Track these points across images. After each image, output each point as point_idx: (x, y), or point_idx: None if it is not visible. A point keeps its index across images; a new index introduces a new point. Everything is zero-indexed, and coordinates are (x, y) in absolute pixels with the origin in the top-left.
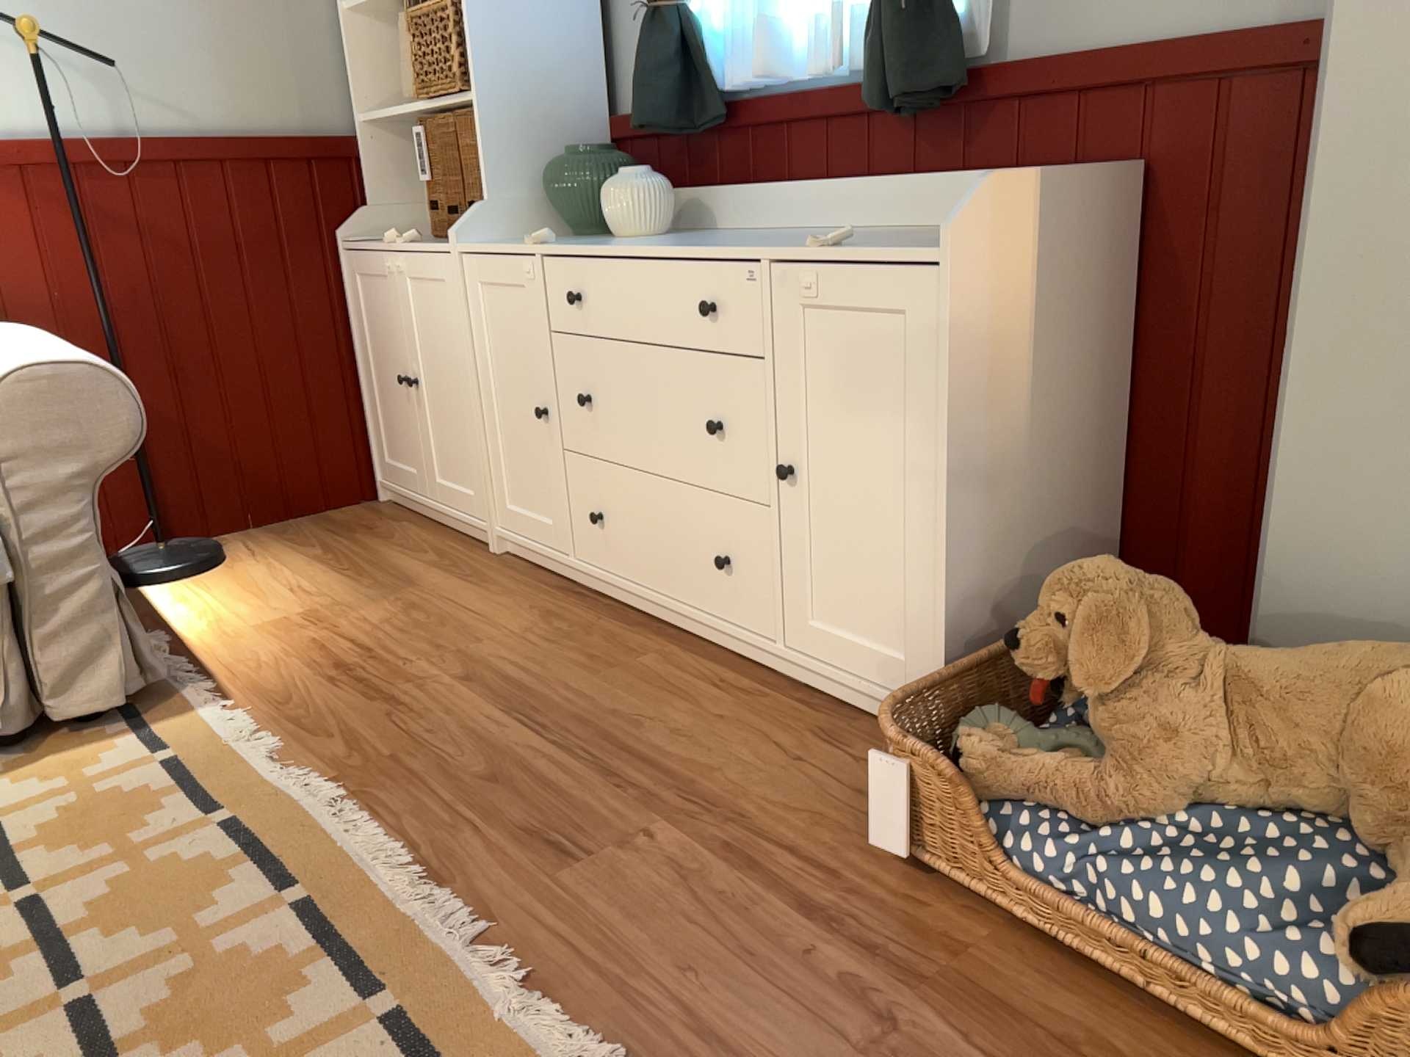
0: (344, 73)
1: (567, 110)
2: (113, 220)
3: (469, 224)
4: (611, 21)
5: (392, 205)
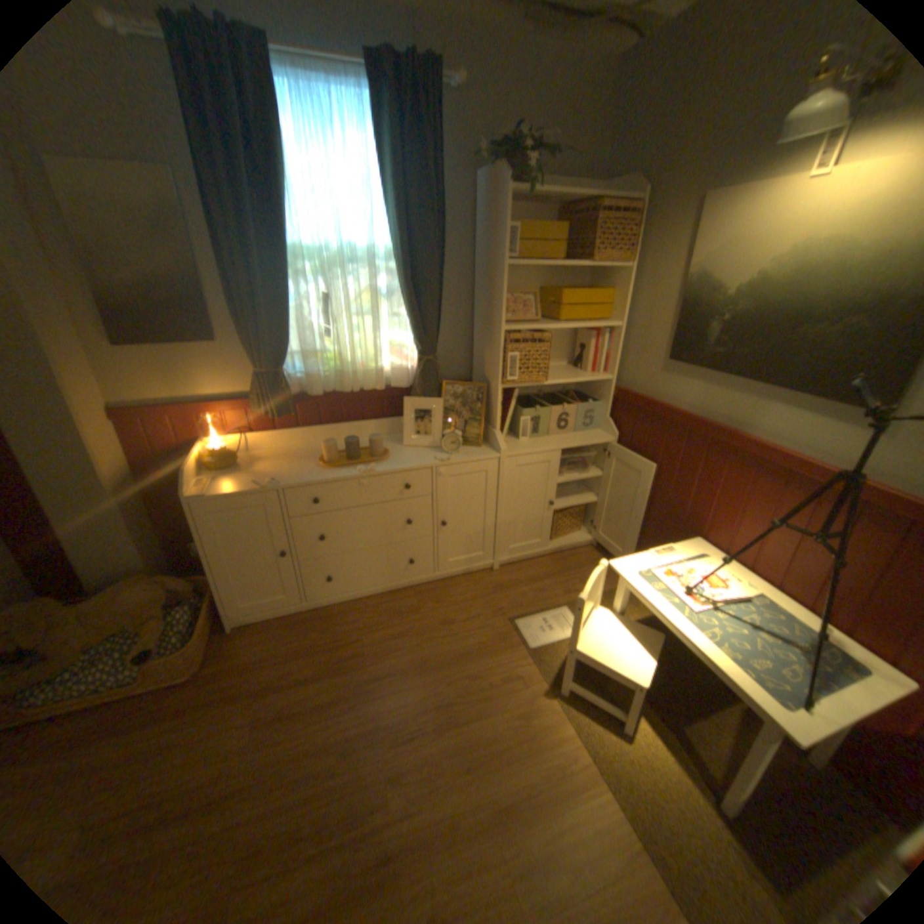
0: None
1: None
2: None
3: None
4: None
5: None
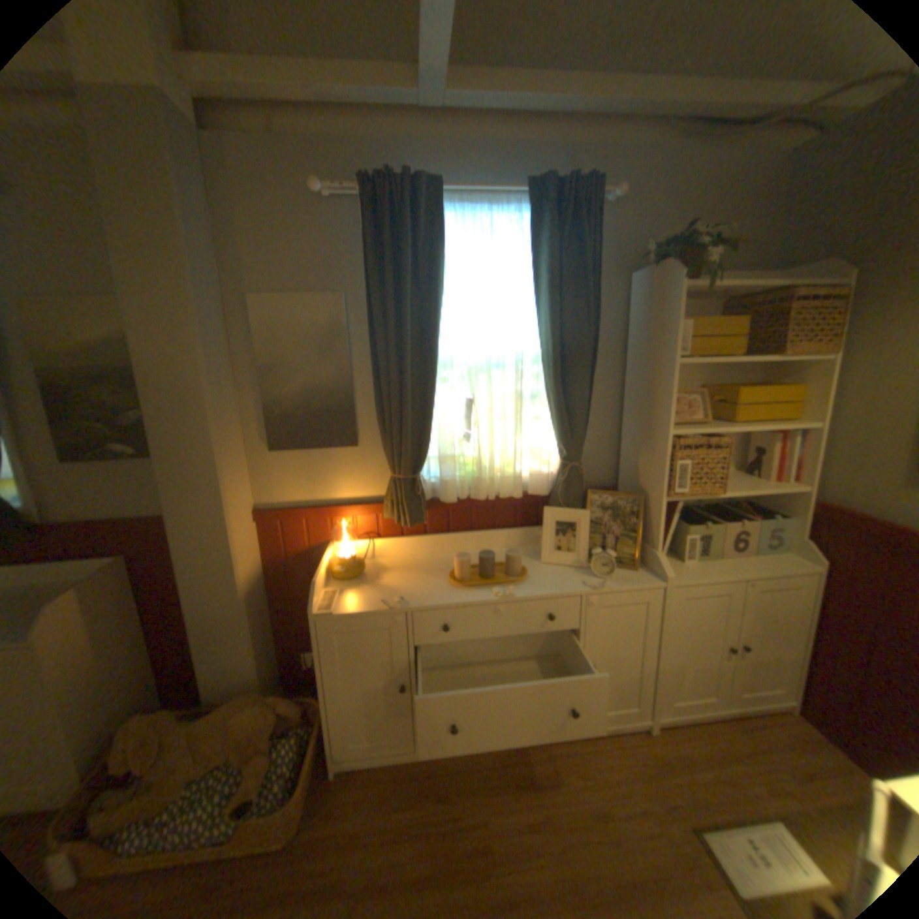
0: None
1: None
2: None
3: None
4: None
5: None
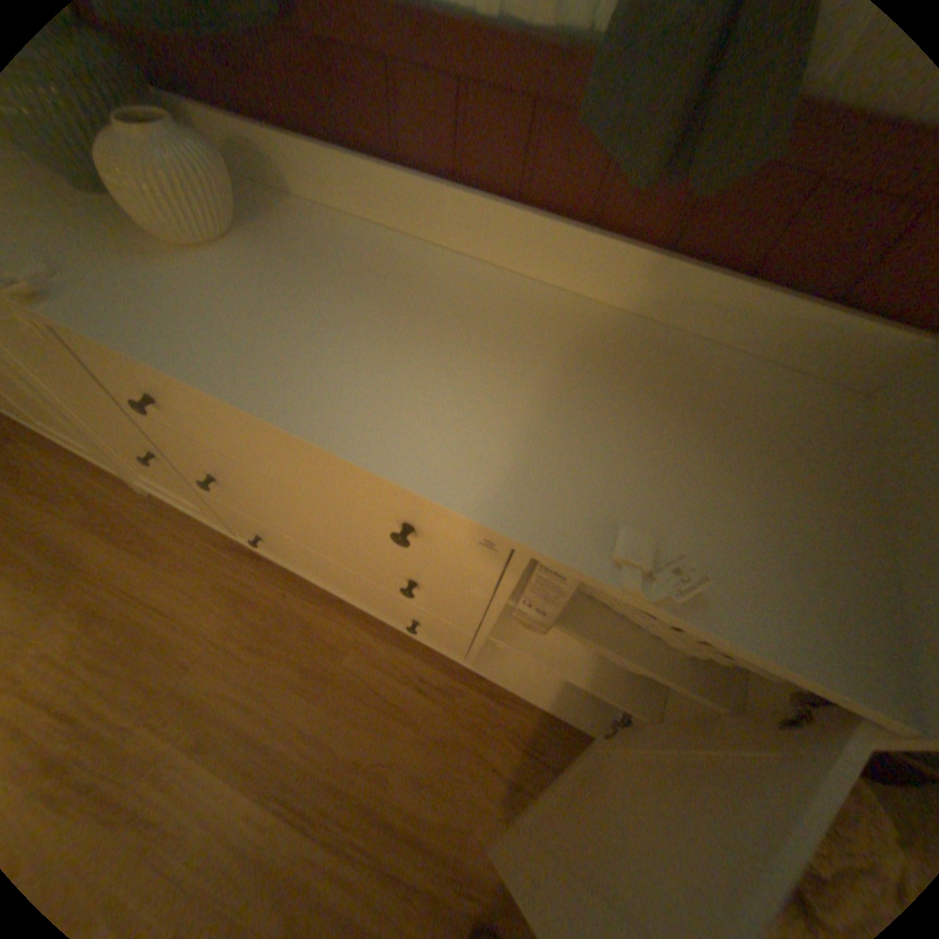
0: None
1: None
2: None
3: None
4: None
5: None
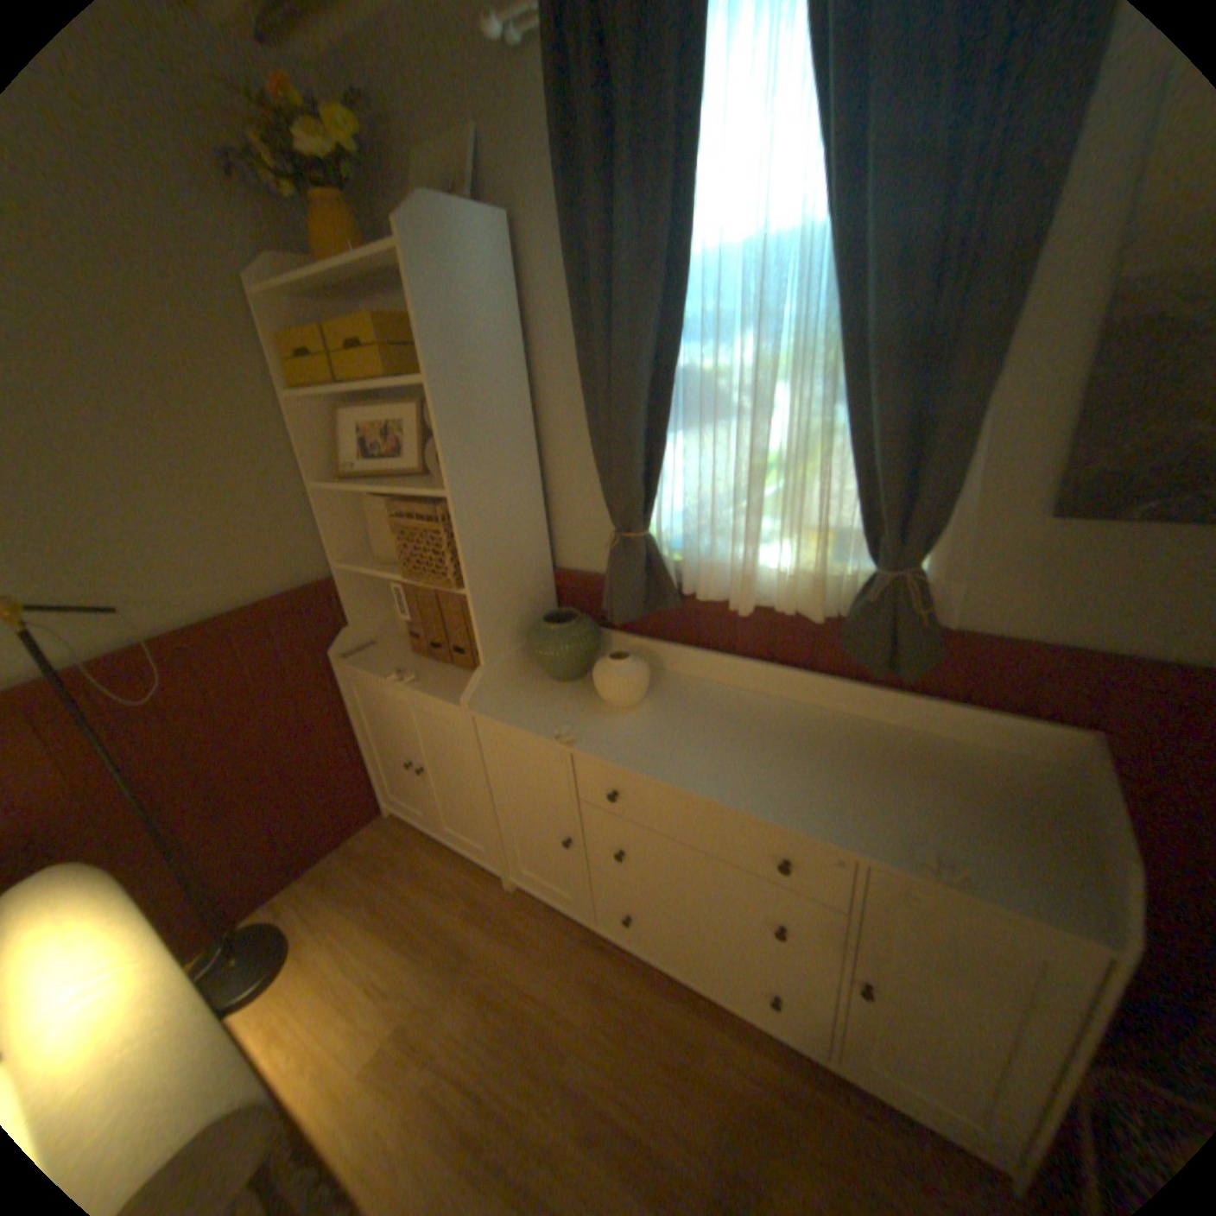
0: (315, 528)
1: (530, 575)
2: (128, 715)
3: (476, 691)
4: (550, 500)
5: (367, 617)
